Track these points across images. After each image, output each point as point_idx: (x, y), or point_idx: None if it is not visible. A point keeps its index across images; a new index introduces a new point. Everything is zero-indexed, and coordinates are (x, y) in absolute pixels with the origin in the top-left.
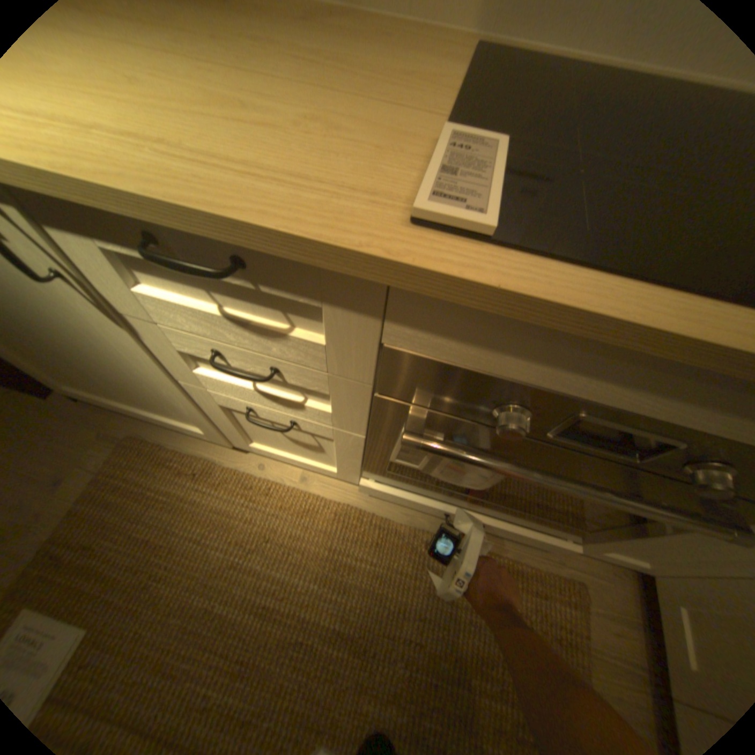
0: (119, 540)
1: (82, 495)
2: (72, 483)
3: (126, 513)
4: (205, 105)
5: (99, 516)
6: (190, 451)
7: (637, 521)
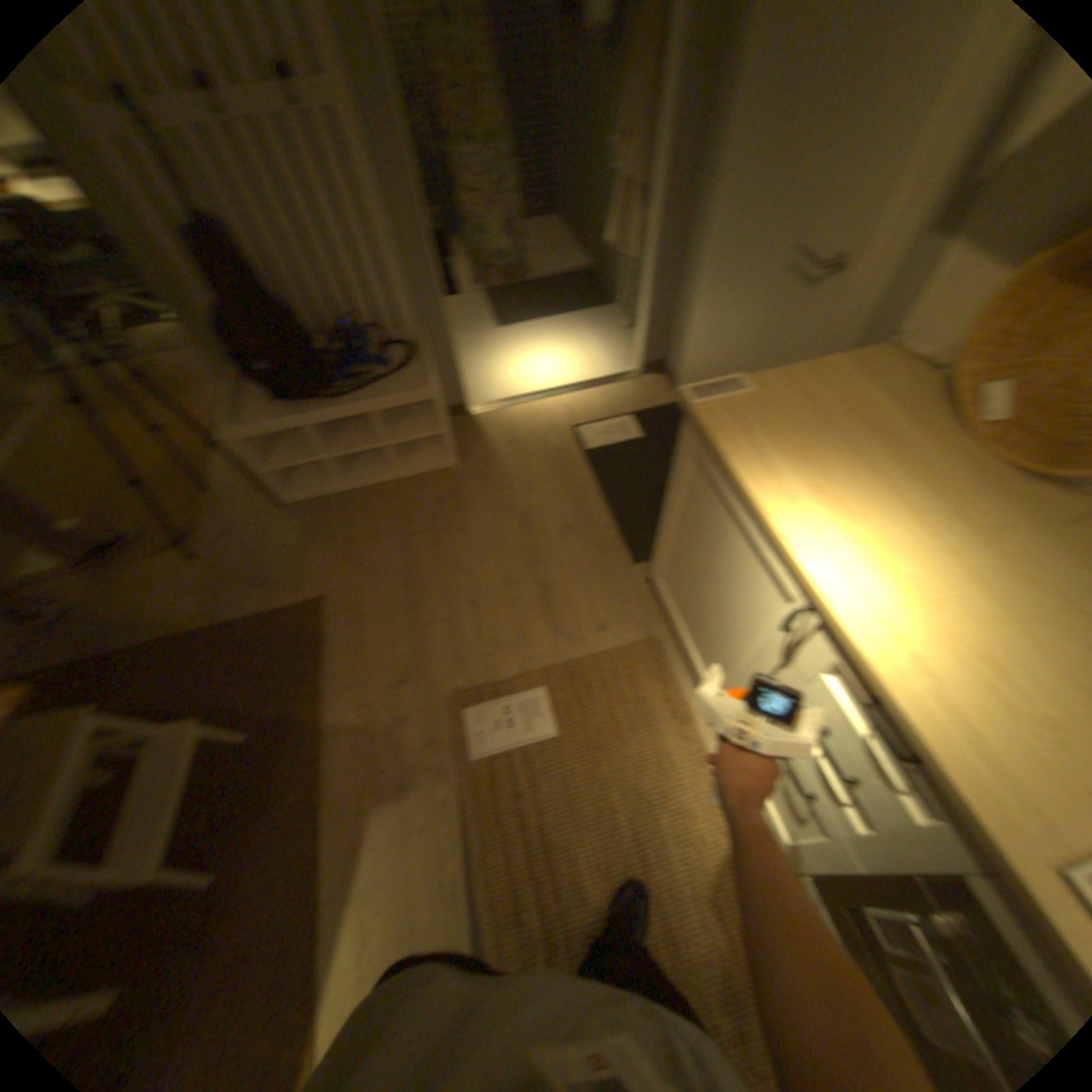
0: (602, 706)
1: (605, 654)
2: (605, 639)
3: (617, 693)
4: (973, 667)
5: (603, 677)
6: (681, 693)
7: None
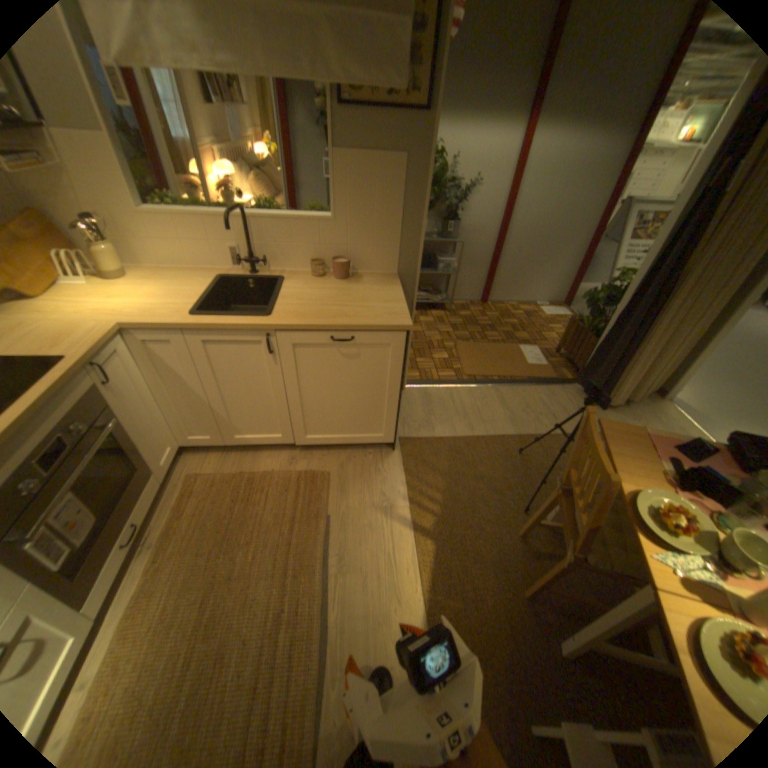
0: None
1: None
2: None
3: None
4: None
5: None
6: None
7: (125, 450)
